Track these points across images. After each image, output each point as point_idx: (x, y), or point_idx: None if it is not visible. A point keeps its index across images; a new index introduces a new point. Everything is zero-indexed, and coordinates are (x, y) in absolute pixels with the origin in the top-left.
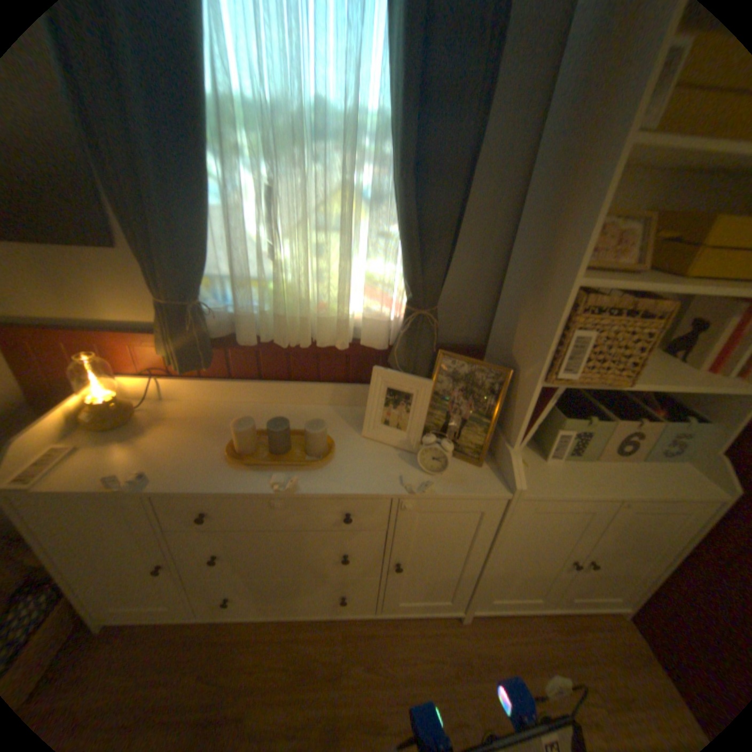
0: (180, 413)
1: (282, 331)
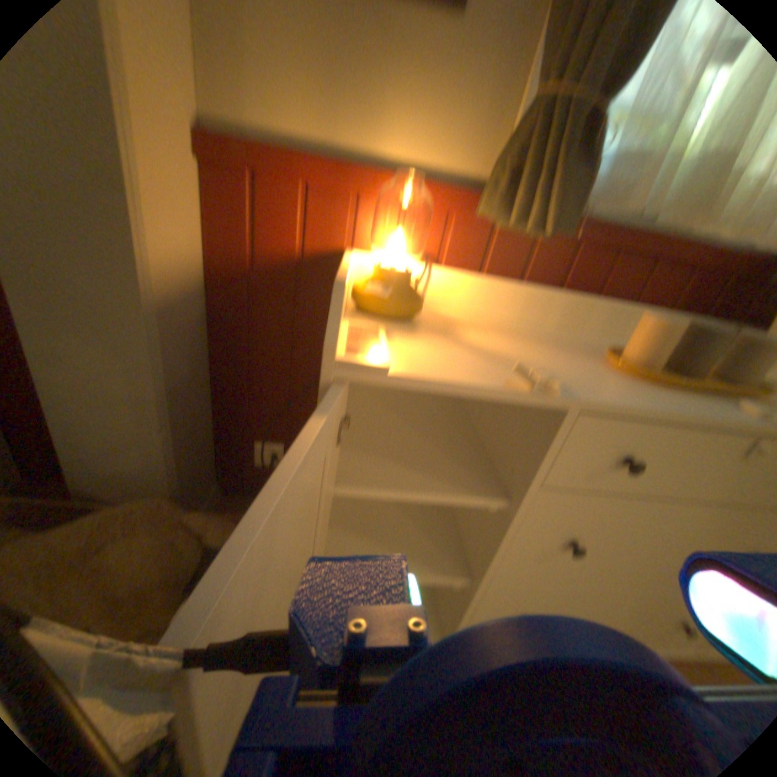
0: (468, 319)
1: (665, 202)
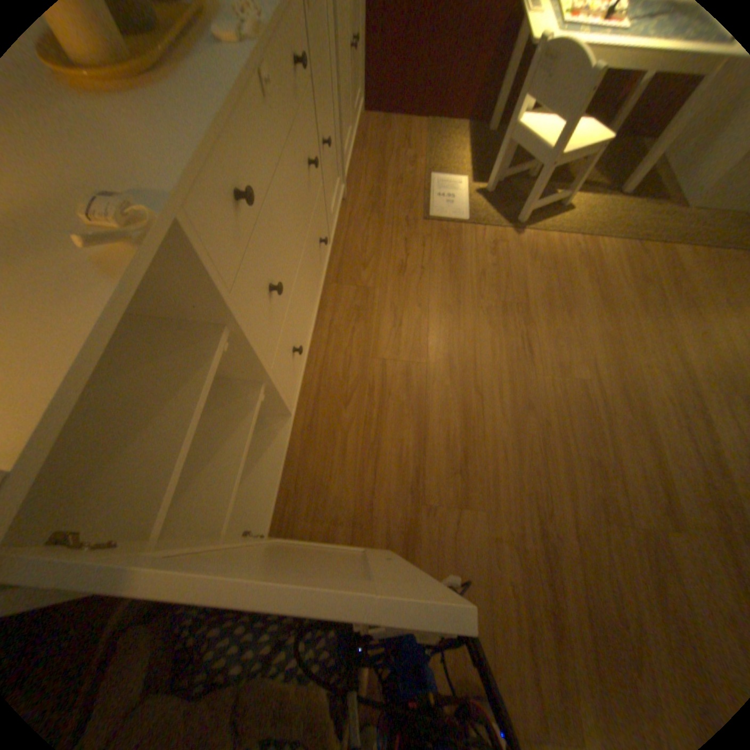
0: None
1: None
